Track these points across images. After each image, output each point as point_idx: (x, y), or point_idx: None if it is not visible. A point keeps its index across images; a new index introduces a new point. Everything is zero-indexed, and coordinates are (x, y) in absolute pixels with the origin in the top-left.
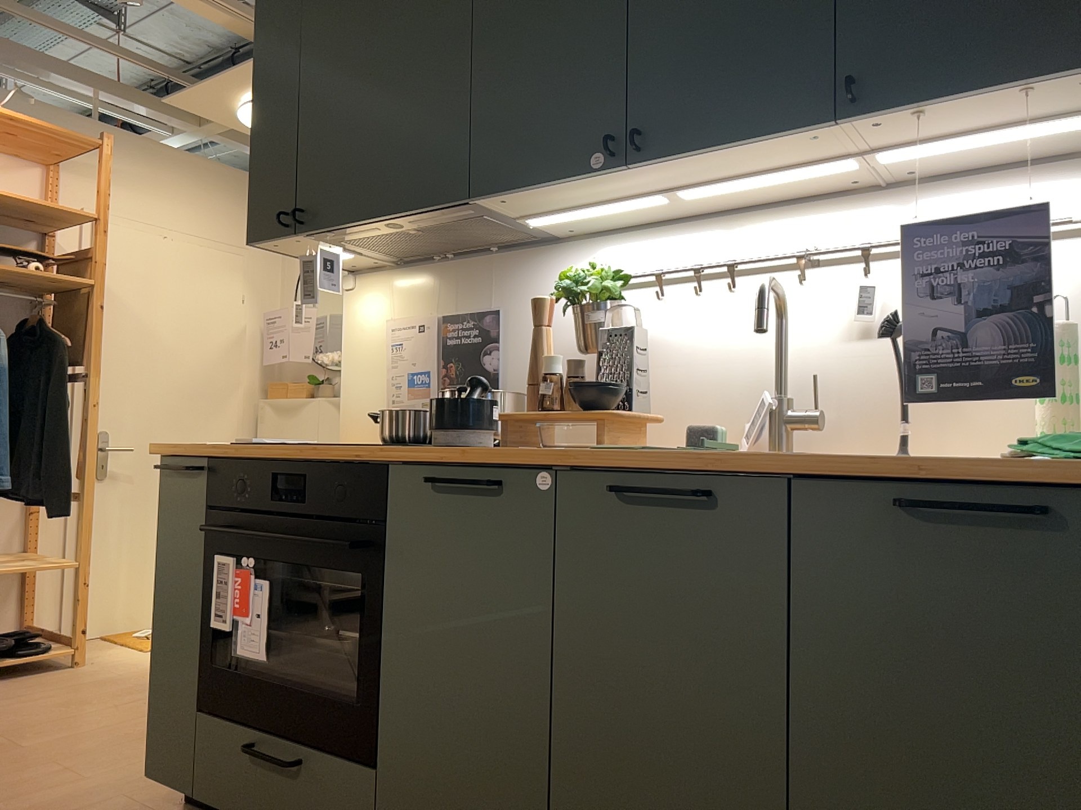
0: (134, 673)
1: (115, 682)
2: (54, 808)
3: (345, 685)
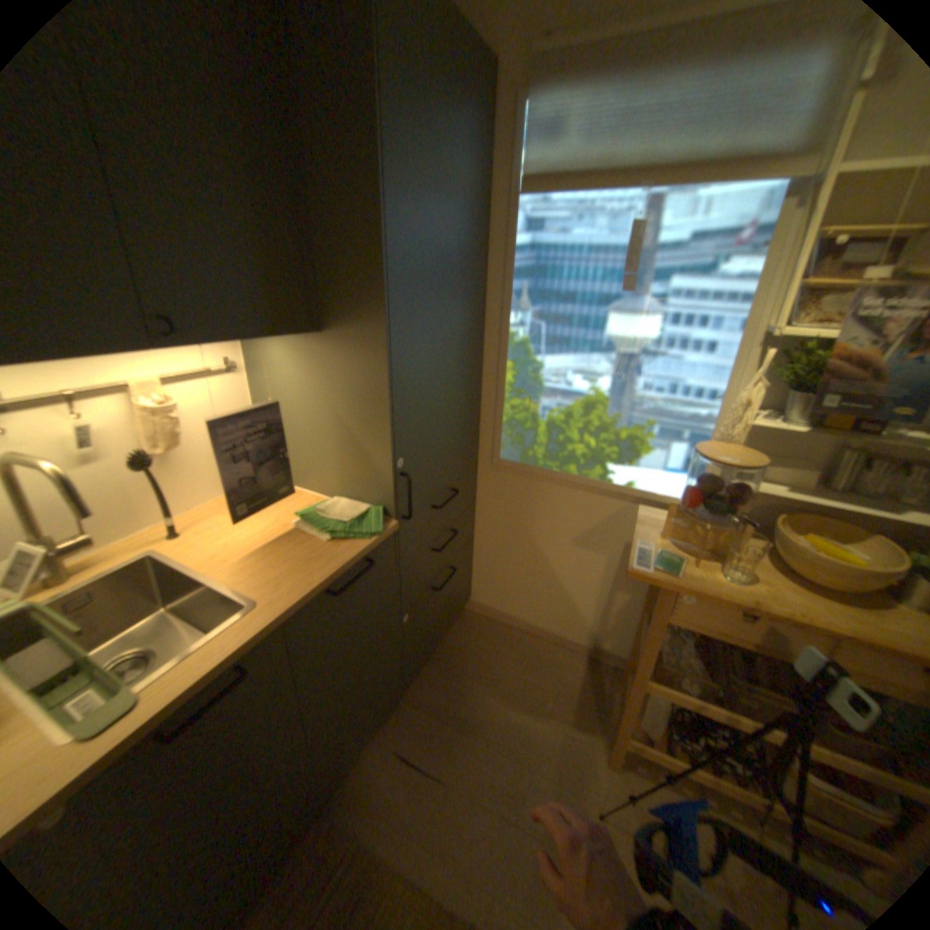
0: None
1: None
2: None
3: None
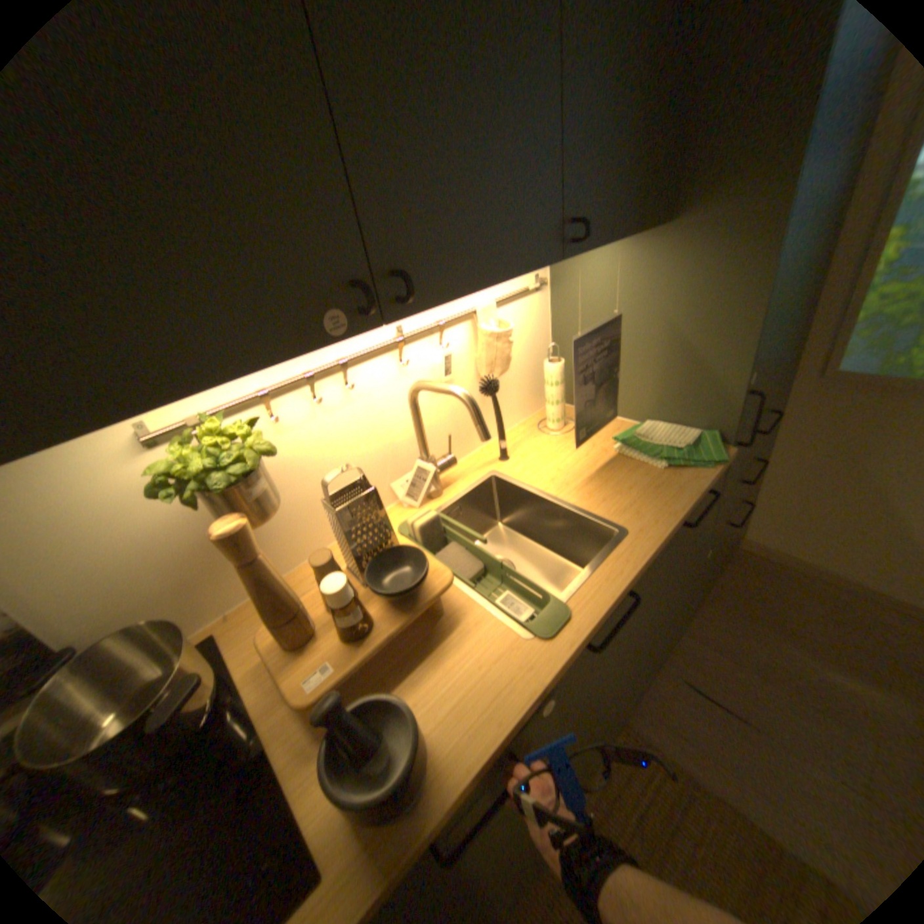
0: None
1: None
2: None
3: None
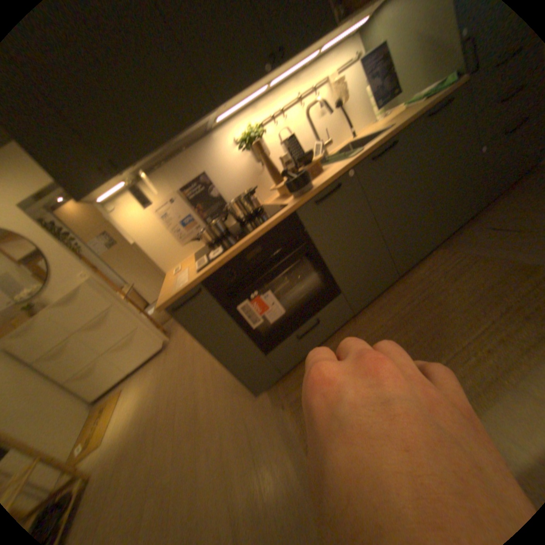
0: (122, 441)
1: (126, 448)
2: (240, 442)
3: (306, 291)
